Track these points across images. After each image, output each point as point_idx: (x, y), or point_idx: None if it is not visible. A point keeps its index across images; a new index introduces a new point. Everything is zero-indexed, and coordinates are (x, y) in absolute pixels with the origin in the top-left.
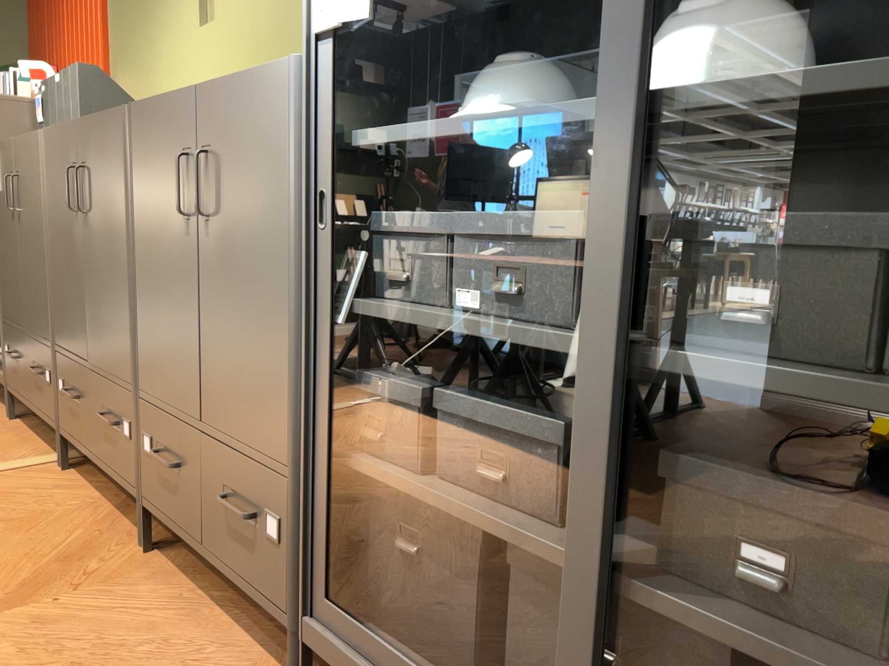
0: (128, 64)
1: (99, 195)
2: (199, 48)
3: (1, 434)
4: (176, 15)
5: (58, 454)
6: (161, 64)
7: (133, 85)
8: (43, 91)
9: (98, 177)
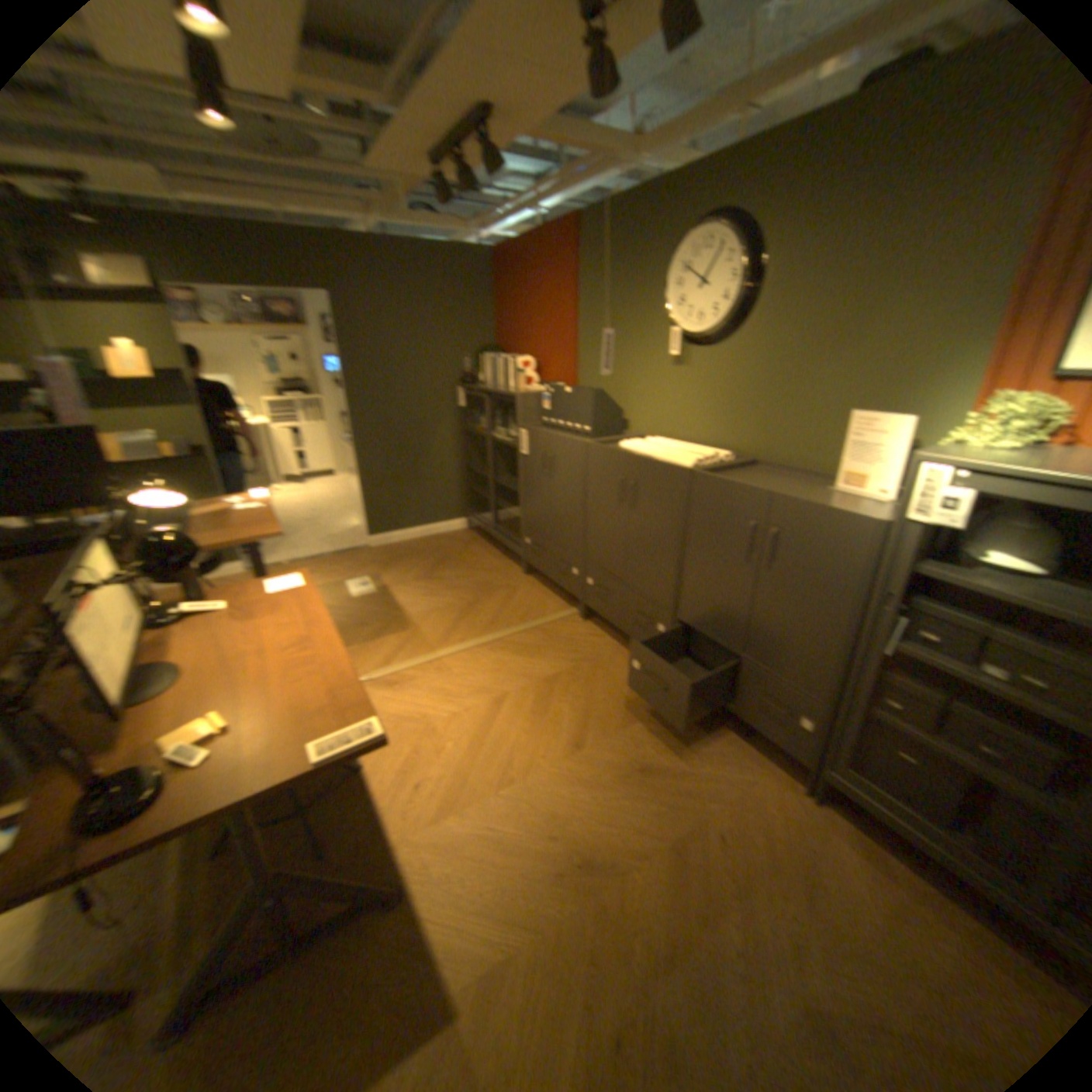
0: (594, 365)
1: (648, 503)
2: (670, 378)
3: (529, 588)
4: (647, 349)
5: (572, 607)
6: (628, 375)
7: (598, 380)
8: (547, 389)
9: (649, 493)
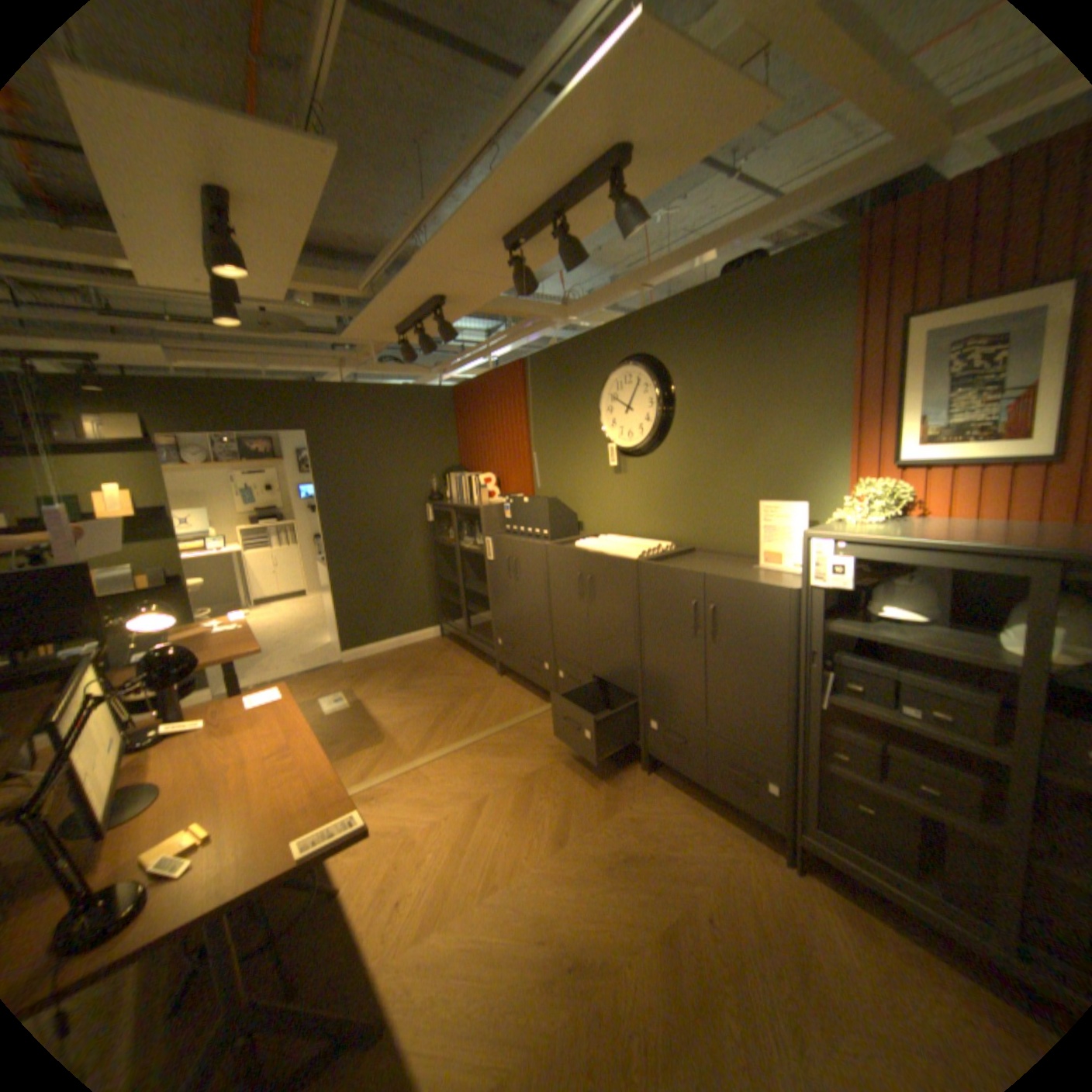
0: (549, 478)
1: (606, 594)
2: (614, 485)
3: (505, 689)
4: (592, 463)
5: (549, 704)
6: (579, 485)
7: (554, 491)
8: (509, 502)
9: (606, 585)
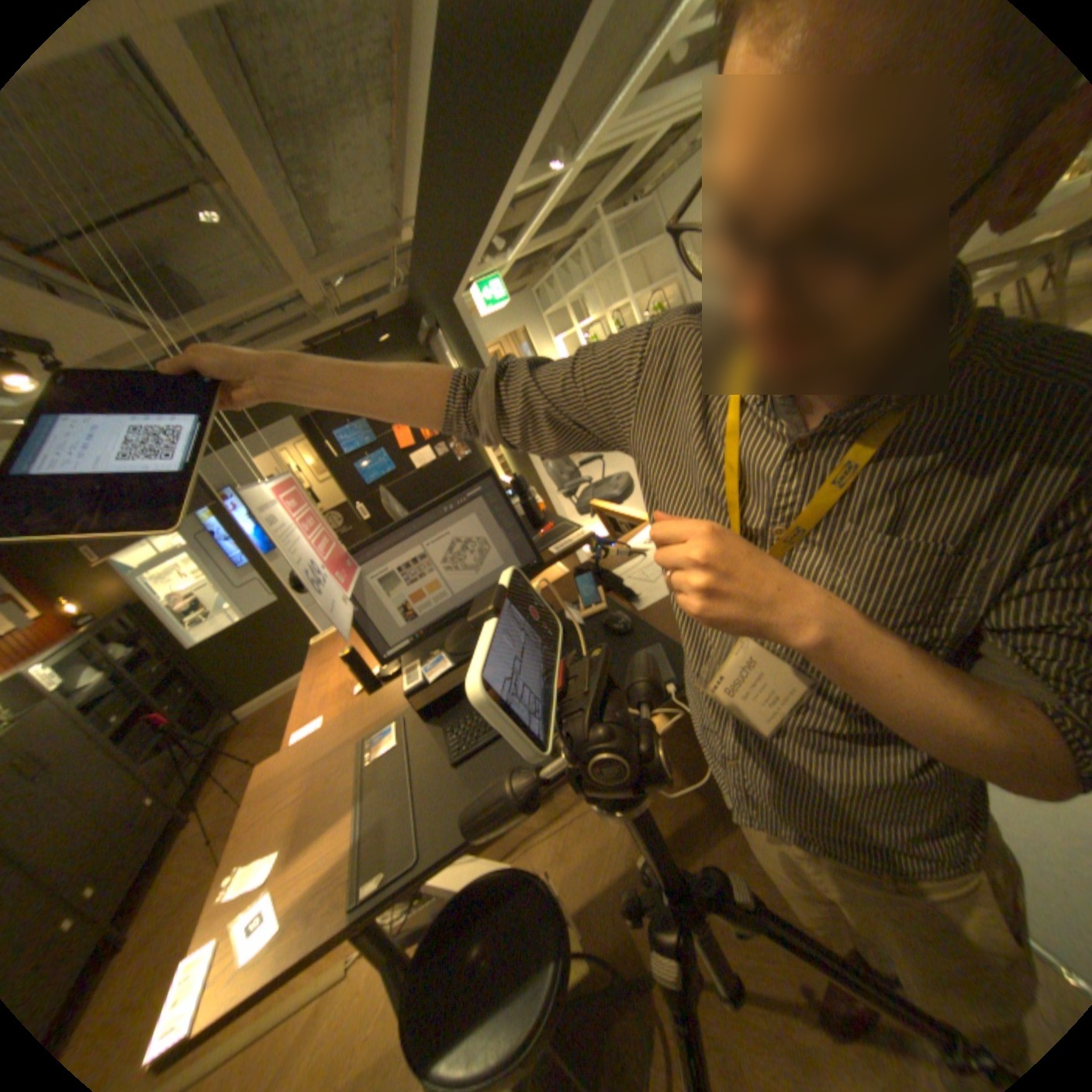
0: None
1: None
2: None
3: None
4: None
5: None
6: None
7: None
8: None
9: None
